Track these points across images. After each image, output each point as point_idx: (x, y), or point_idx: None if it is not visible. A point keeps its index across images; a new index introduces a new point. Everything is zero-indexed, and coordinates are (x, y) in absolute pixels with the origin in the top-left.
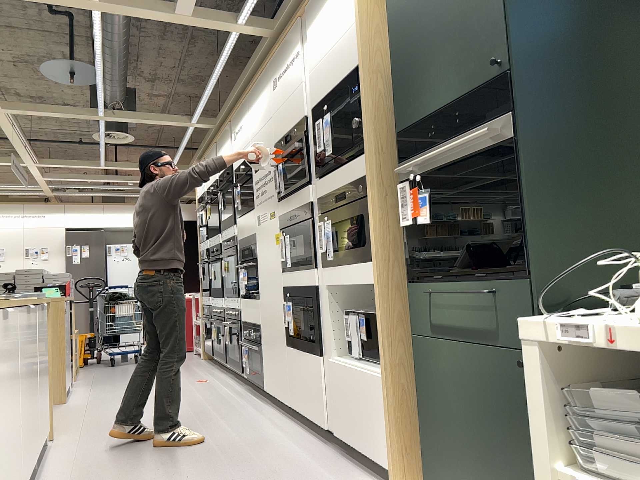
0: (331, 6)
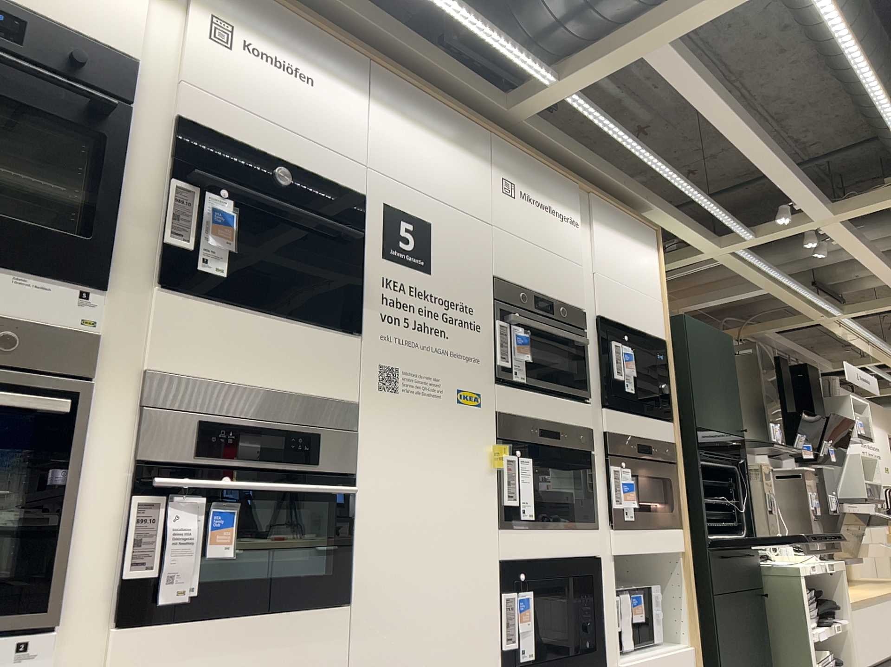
0: (631, 248)
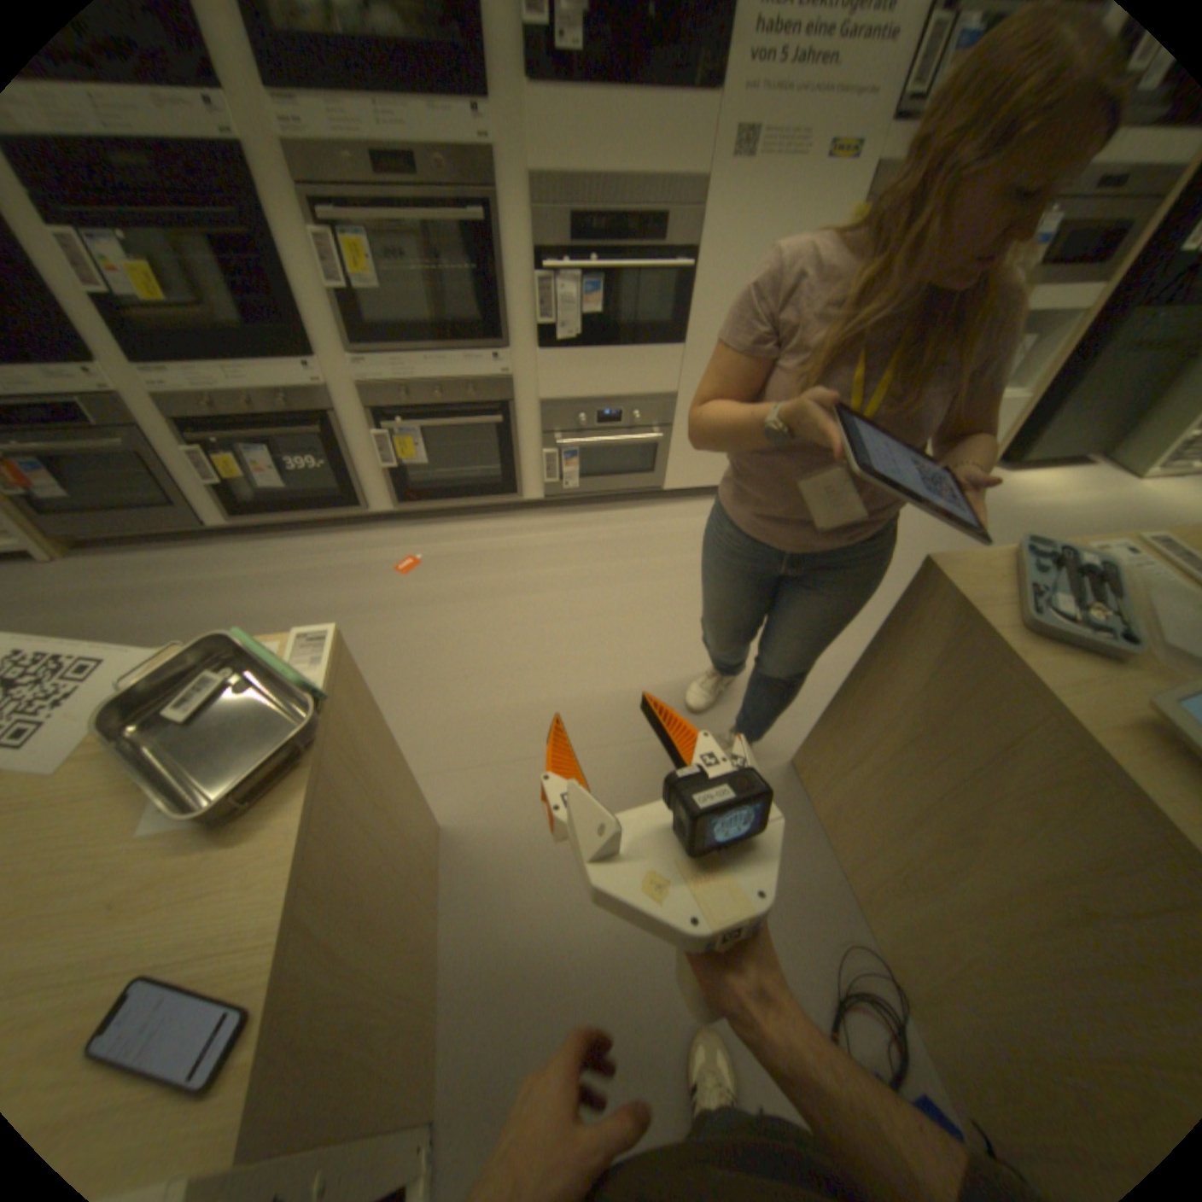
0: None
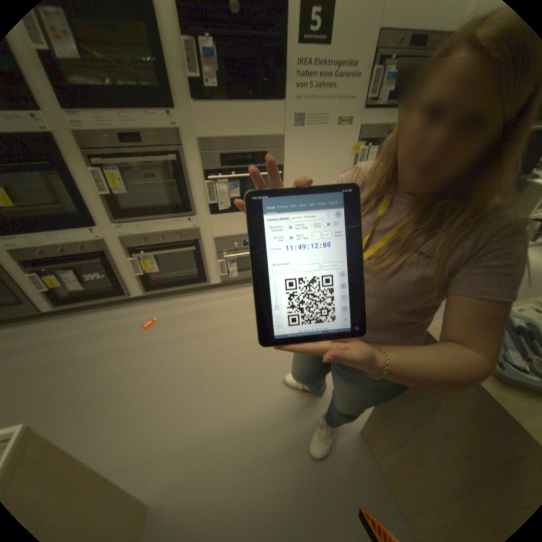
0: None
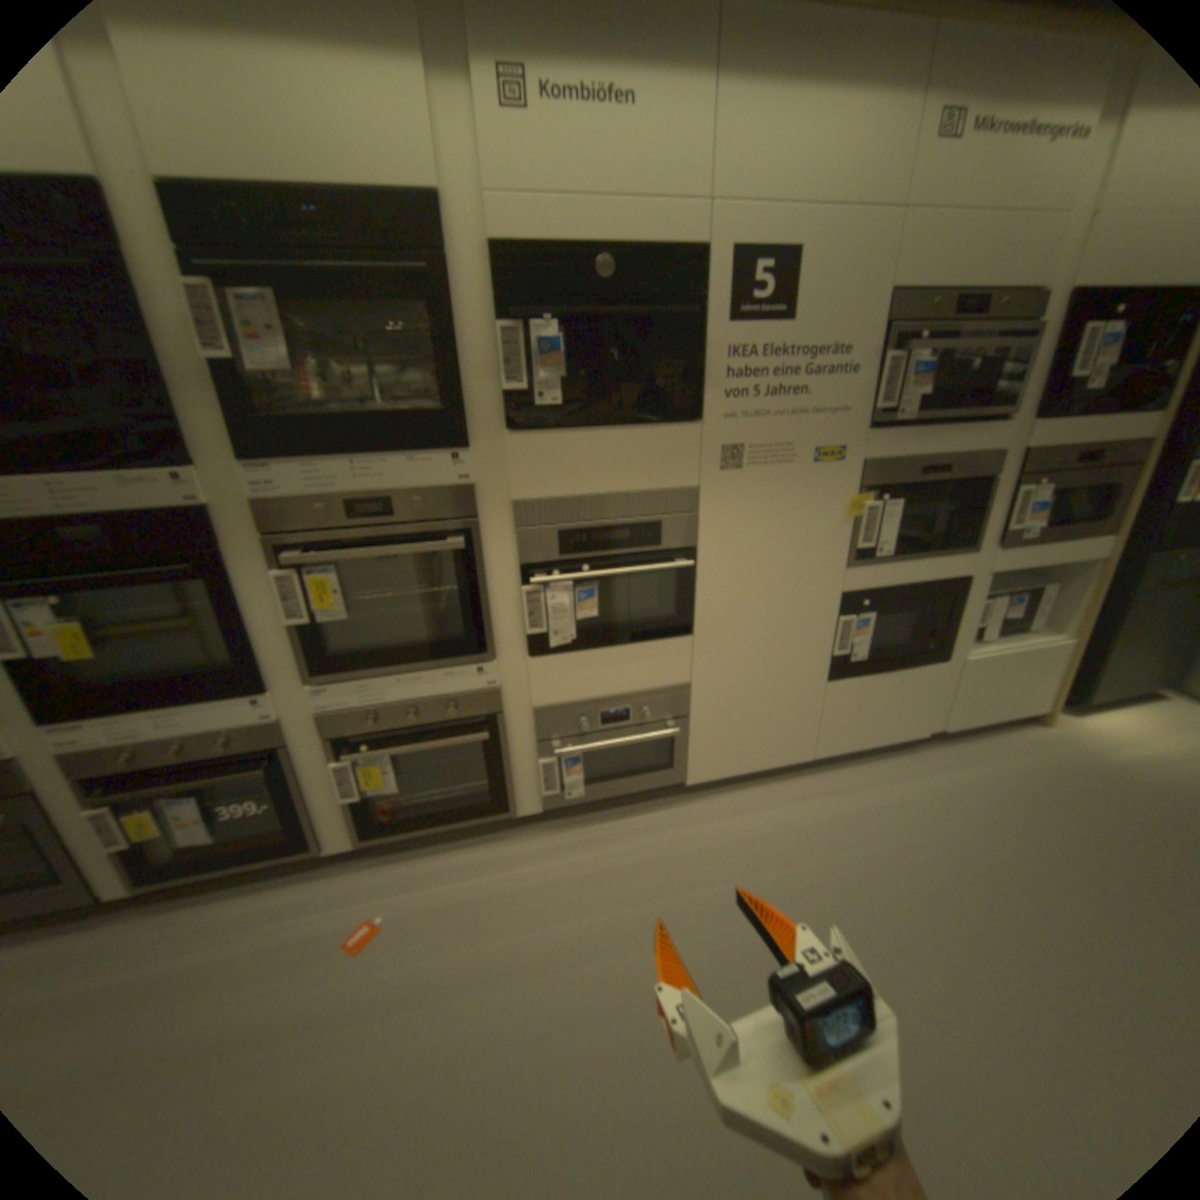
0: None
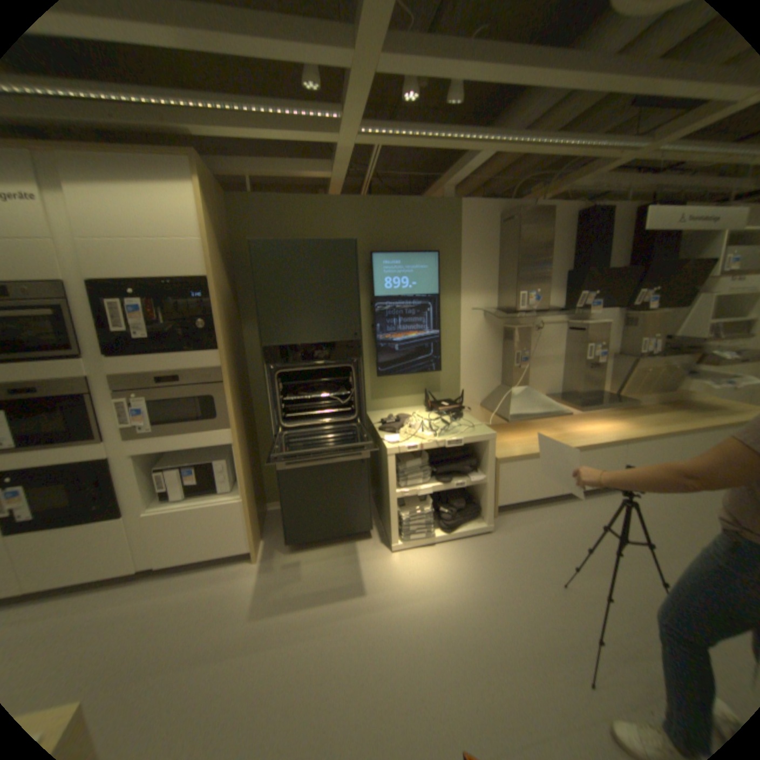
0: (136, 194)
